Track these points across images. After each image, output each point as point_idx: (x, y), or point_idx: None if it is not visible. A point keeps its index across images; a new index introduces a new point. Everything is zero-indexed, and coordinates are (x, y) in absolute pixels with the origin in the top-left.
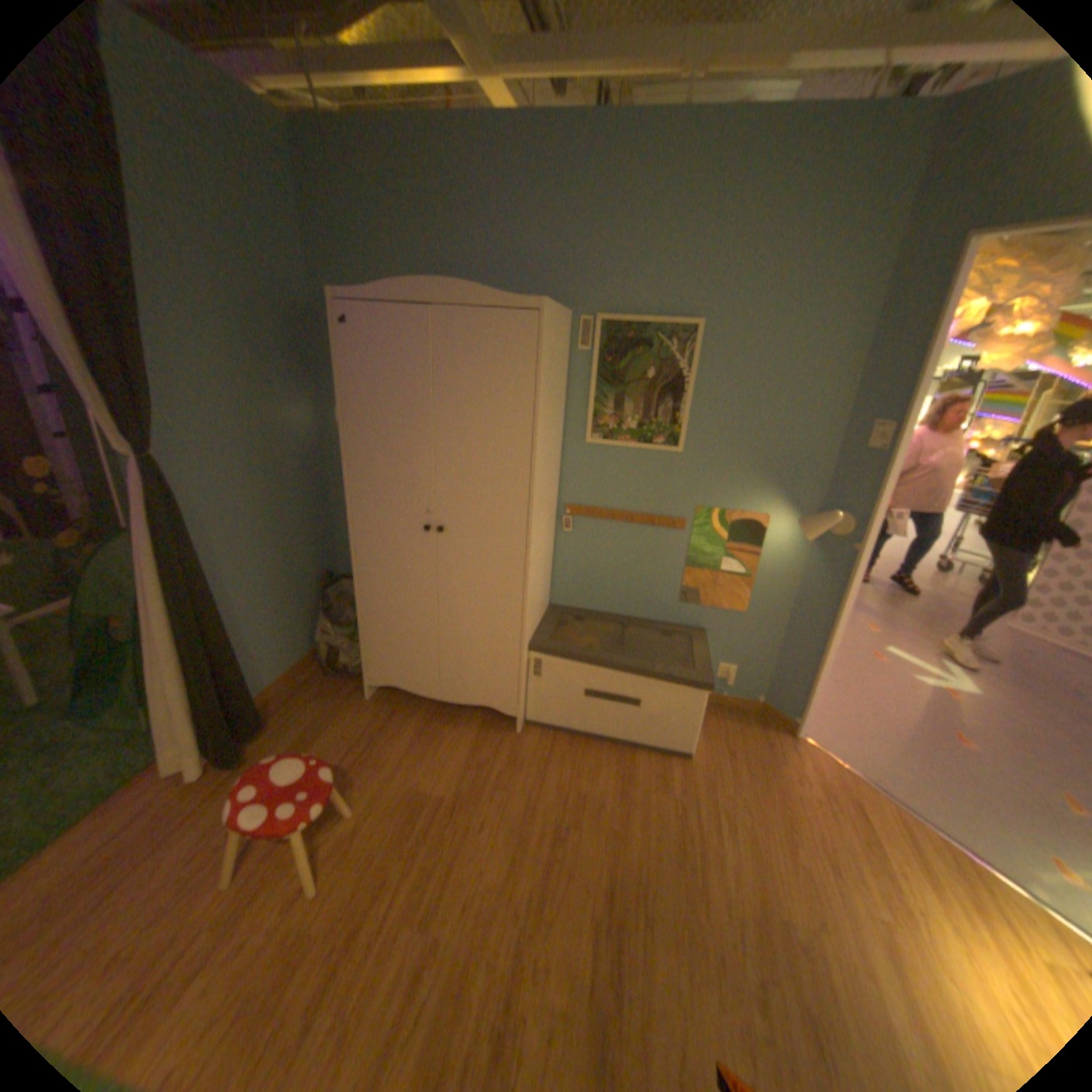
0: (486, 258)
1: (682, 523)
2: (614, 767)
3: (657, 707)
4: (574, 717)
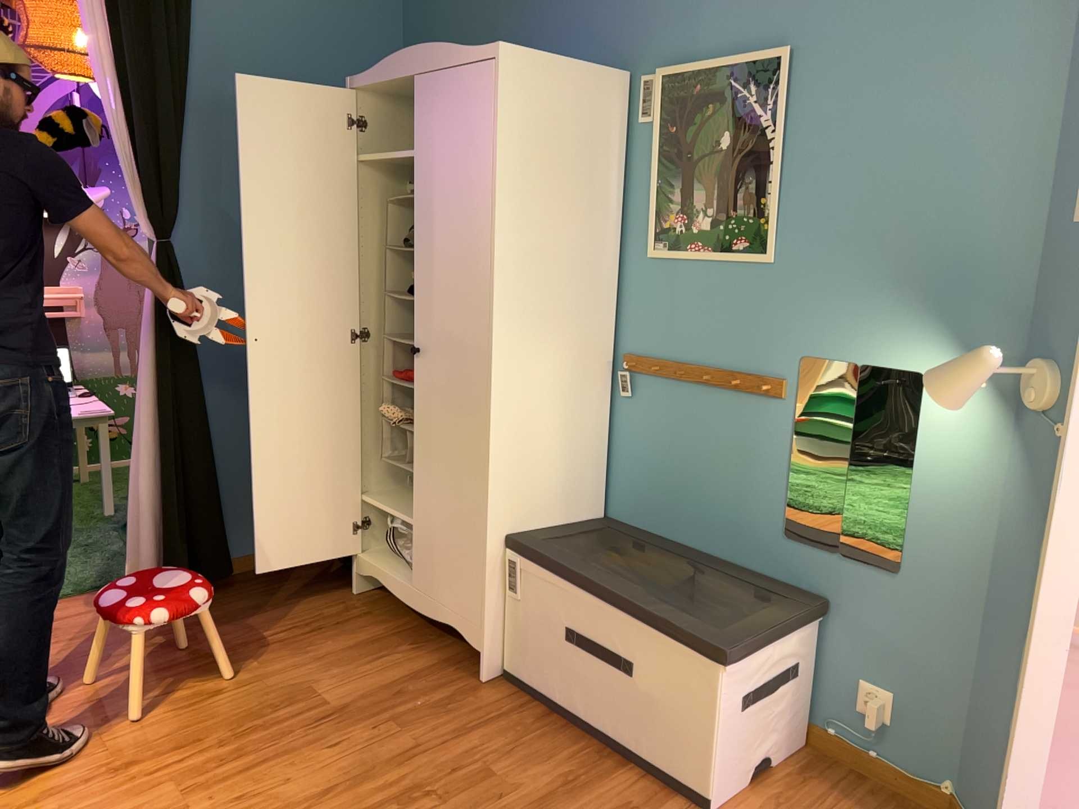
0: (548, 28)
1: (778, 386)
2: (571, 767)
3: (652, 680)
4: (552, 676)
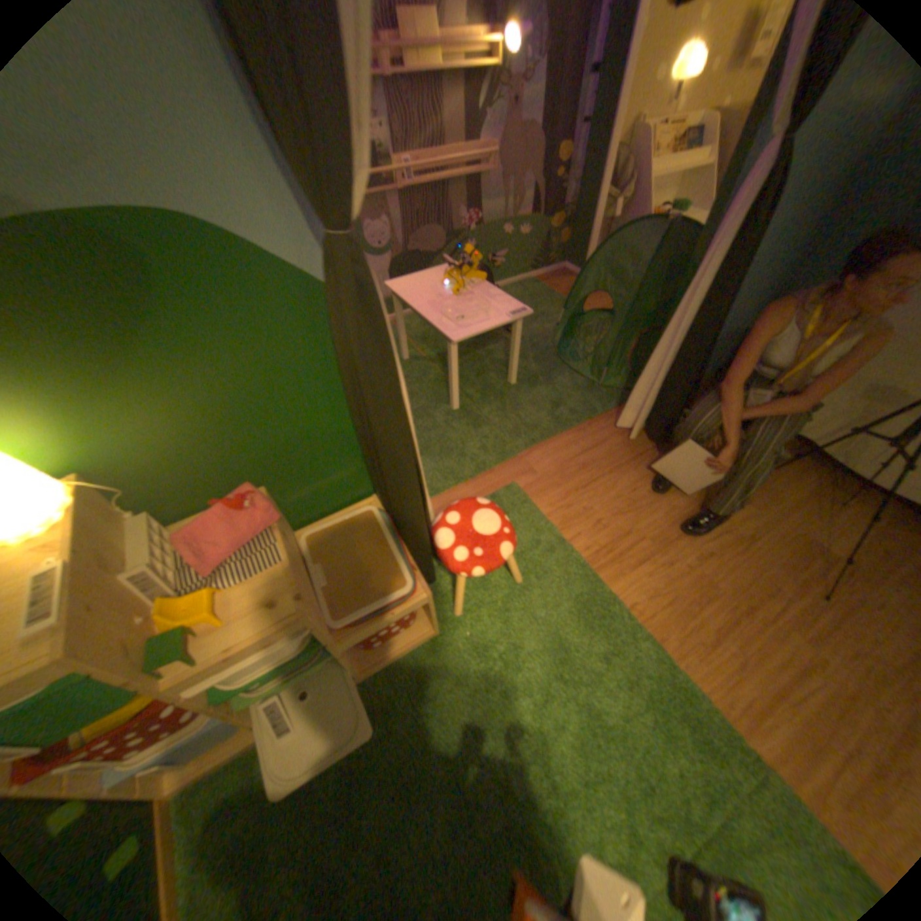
0: None
1: None
2: None
3: None
4: None
